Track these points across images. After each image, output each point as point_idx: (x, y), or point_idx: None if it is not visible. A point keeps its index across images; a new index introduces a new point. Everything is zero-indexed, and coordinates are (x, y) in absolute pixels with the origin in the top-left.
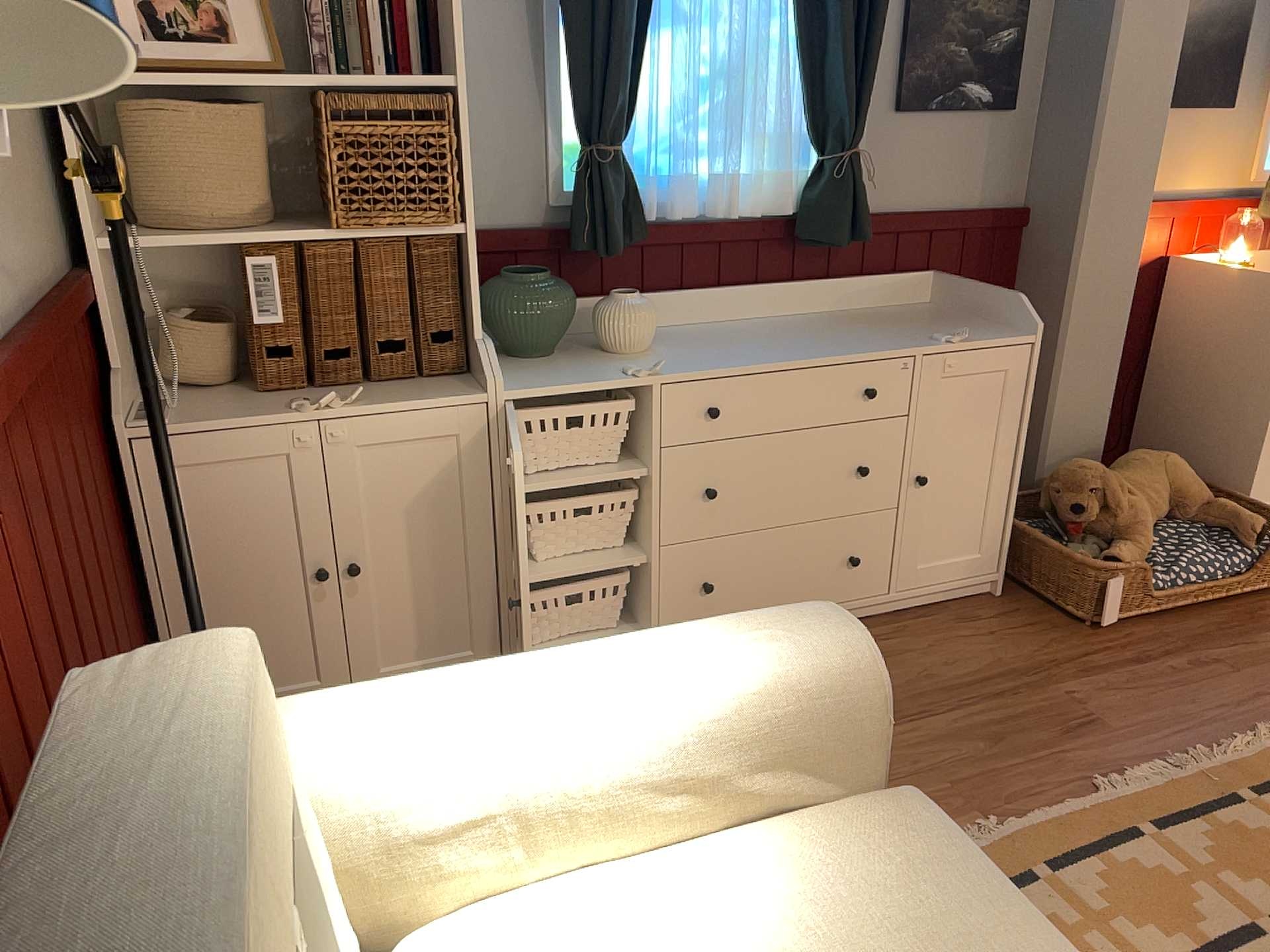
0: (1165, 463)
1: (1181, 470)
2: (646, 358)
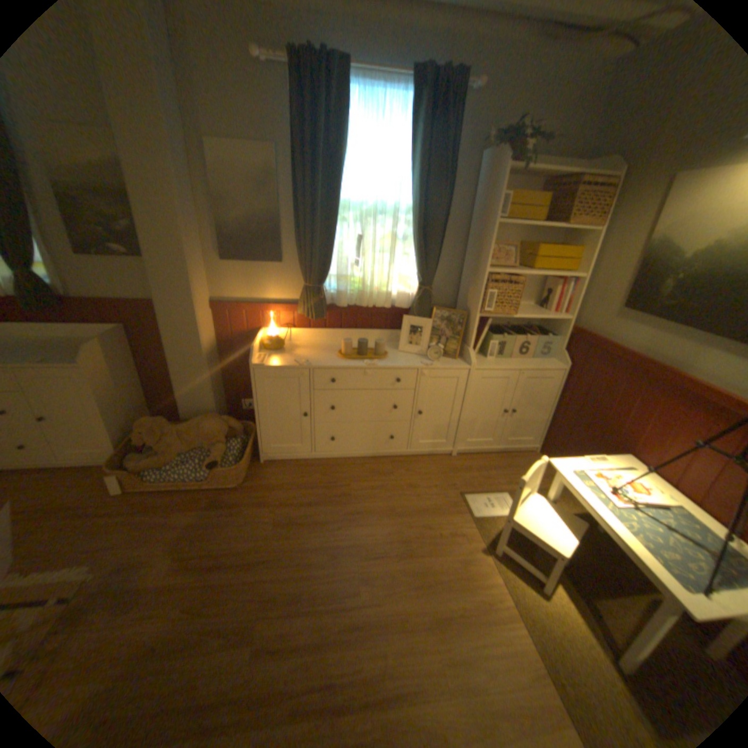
0: (202, 424)
1: (207, 429)
2: None
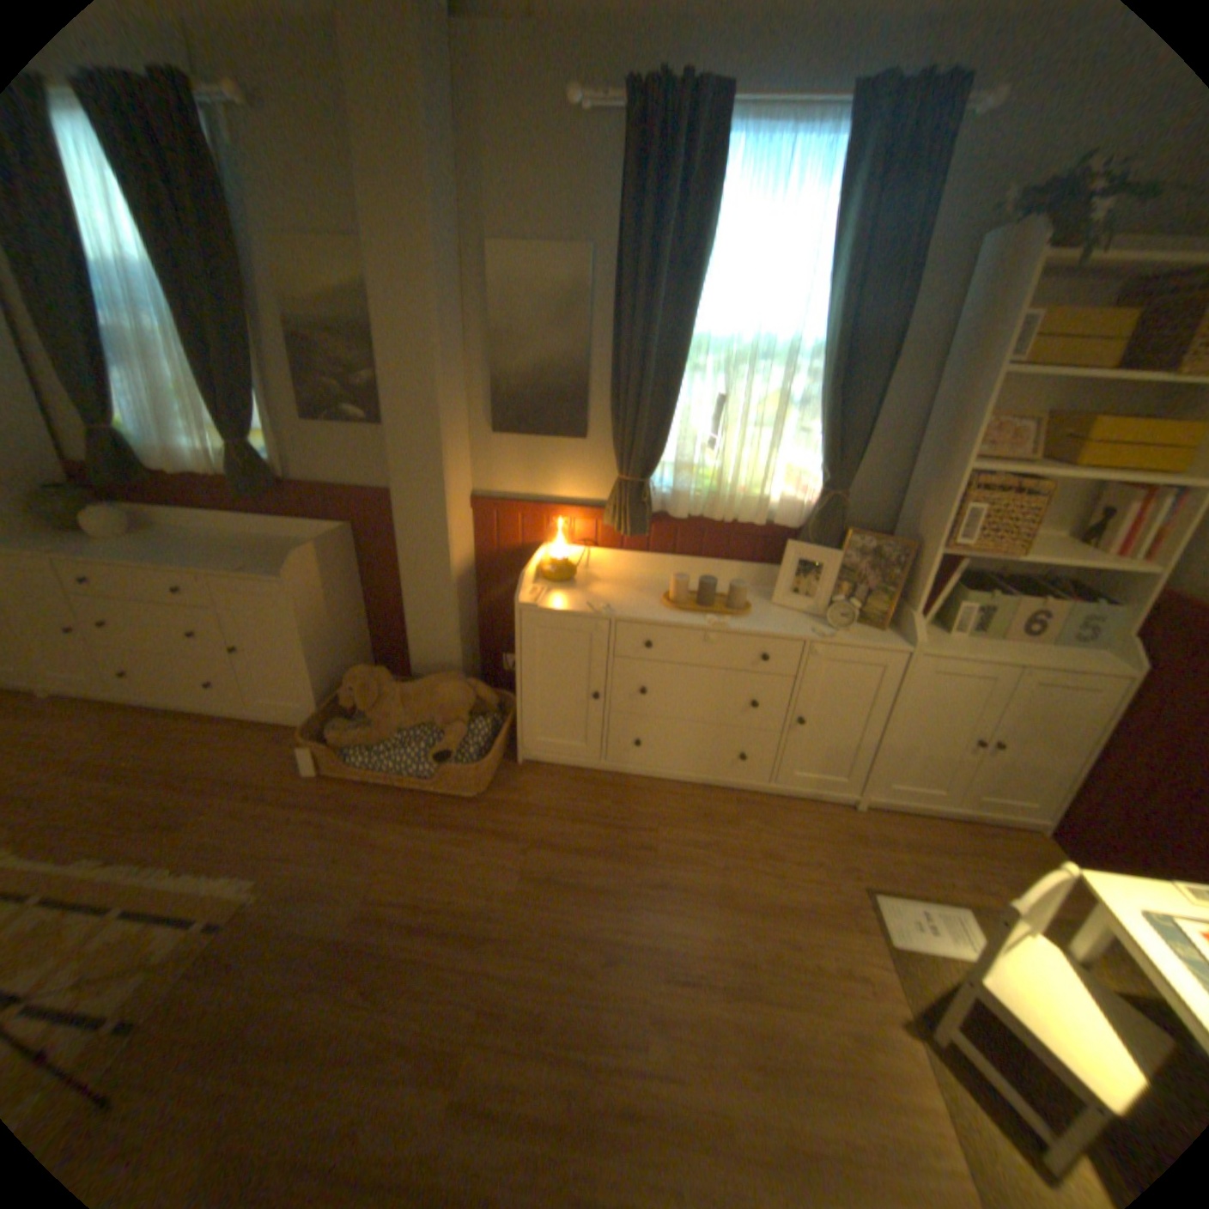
0: (437, 687)
1: (443, 695)
2: (92, 544)
